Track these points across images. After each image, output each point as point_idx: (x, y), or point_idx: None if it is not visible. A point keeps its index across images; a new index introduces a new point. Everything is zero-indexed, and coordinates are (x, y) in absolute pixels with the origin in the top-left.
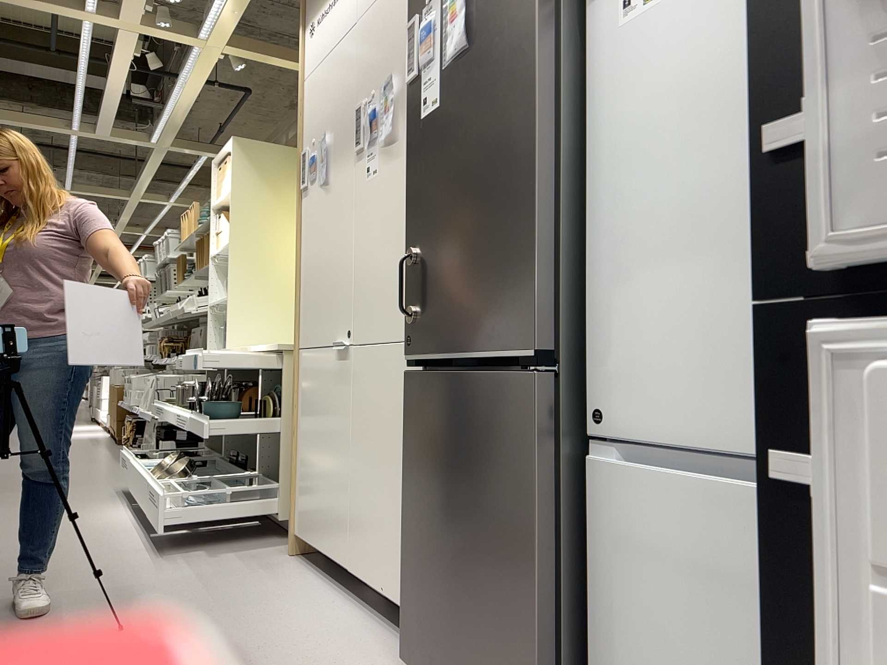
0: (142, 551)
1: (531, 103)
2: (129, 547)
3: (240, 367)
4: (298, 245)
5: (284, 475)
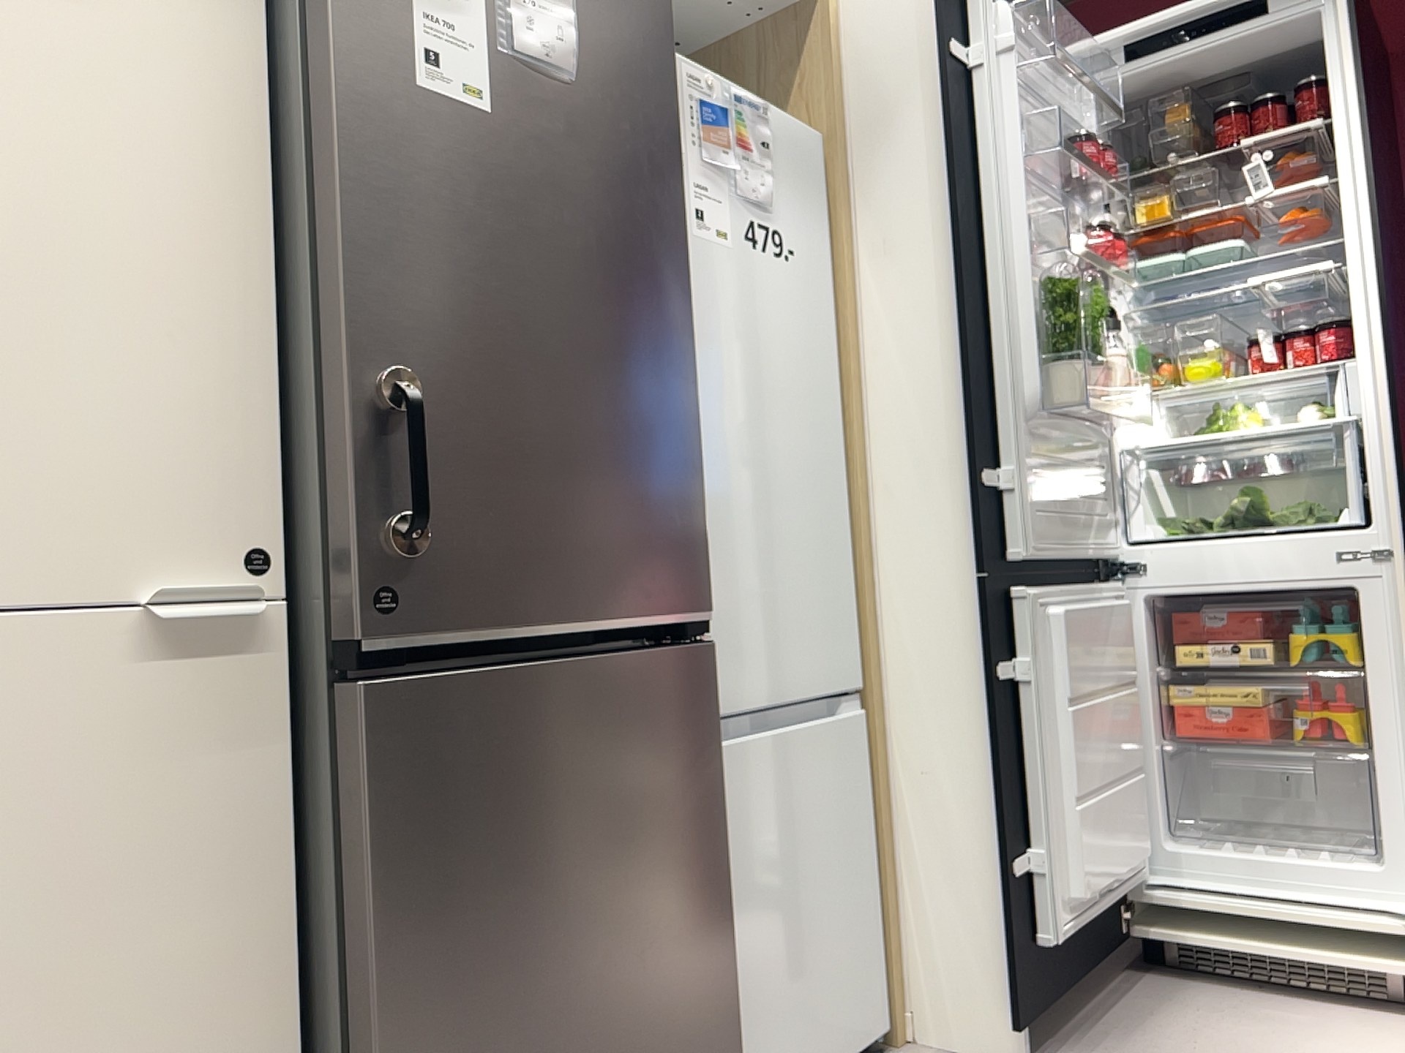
0: None
1: (681, 270)
2: None
3: None
4: None
5: None
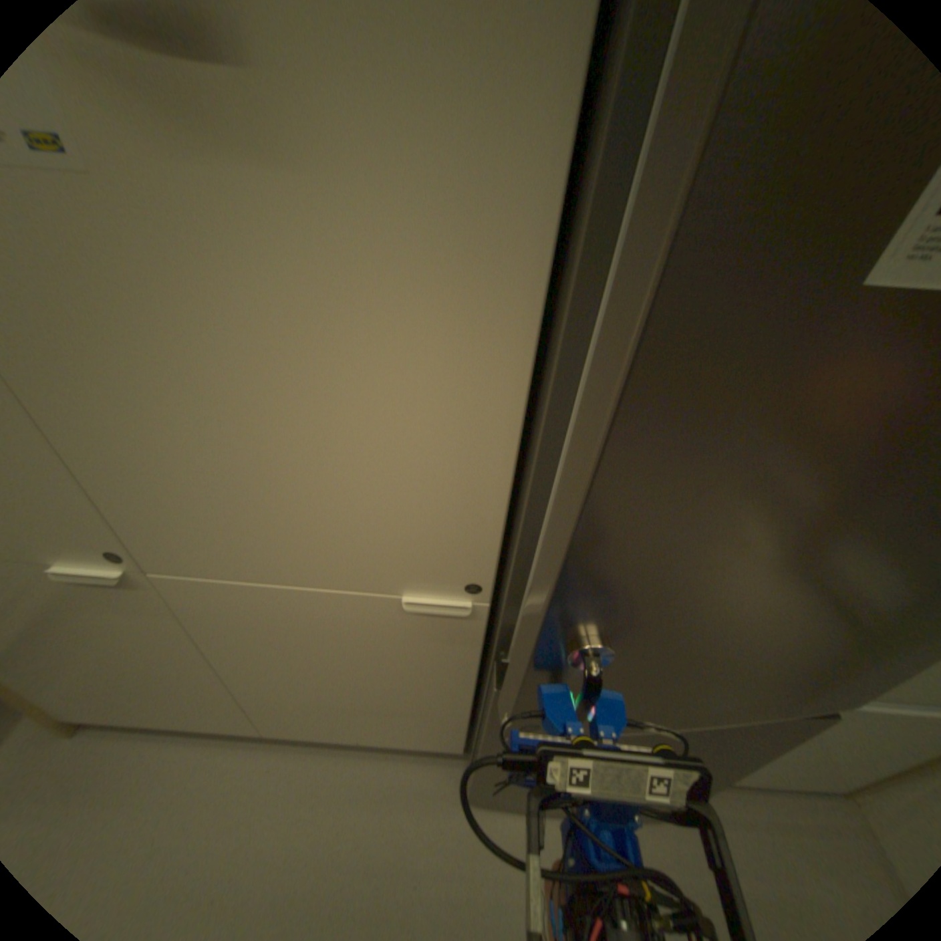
0: None
1: None
2: None
3: None
4: None
5: None
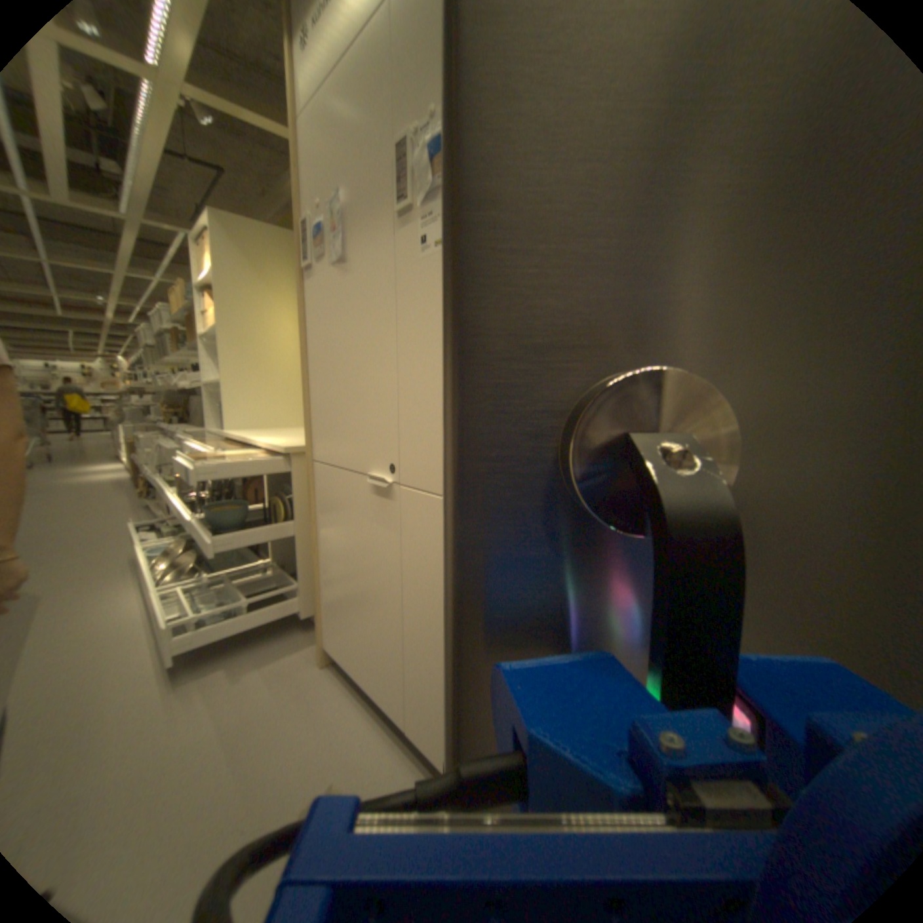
0: (147, 681)
1: None
2: (132, 674)
3: (241, 462)
4: (304, 338)
5: (303, 576)
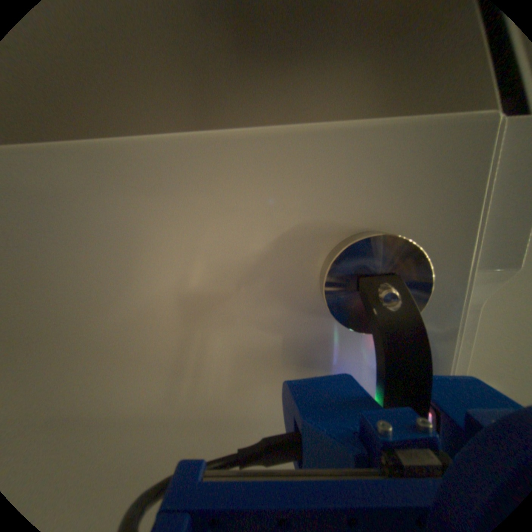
0: None
1: None
2: None
3: None
4: None
5: None
